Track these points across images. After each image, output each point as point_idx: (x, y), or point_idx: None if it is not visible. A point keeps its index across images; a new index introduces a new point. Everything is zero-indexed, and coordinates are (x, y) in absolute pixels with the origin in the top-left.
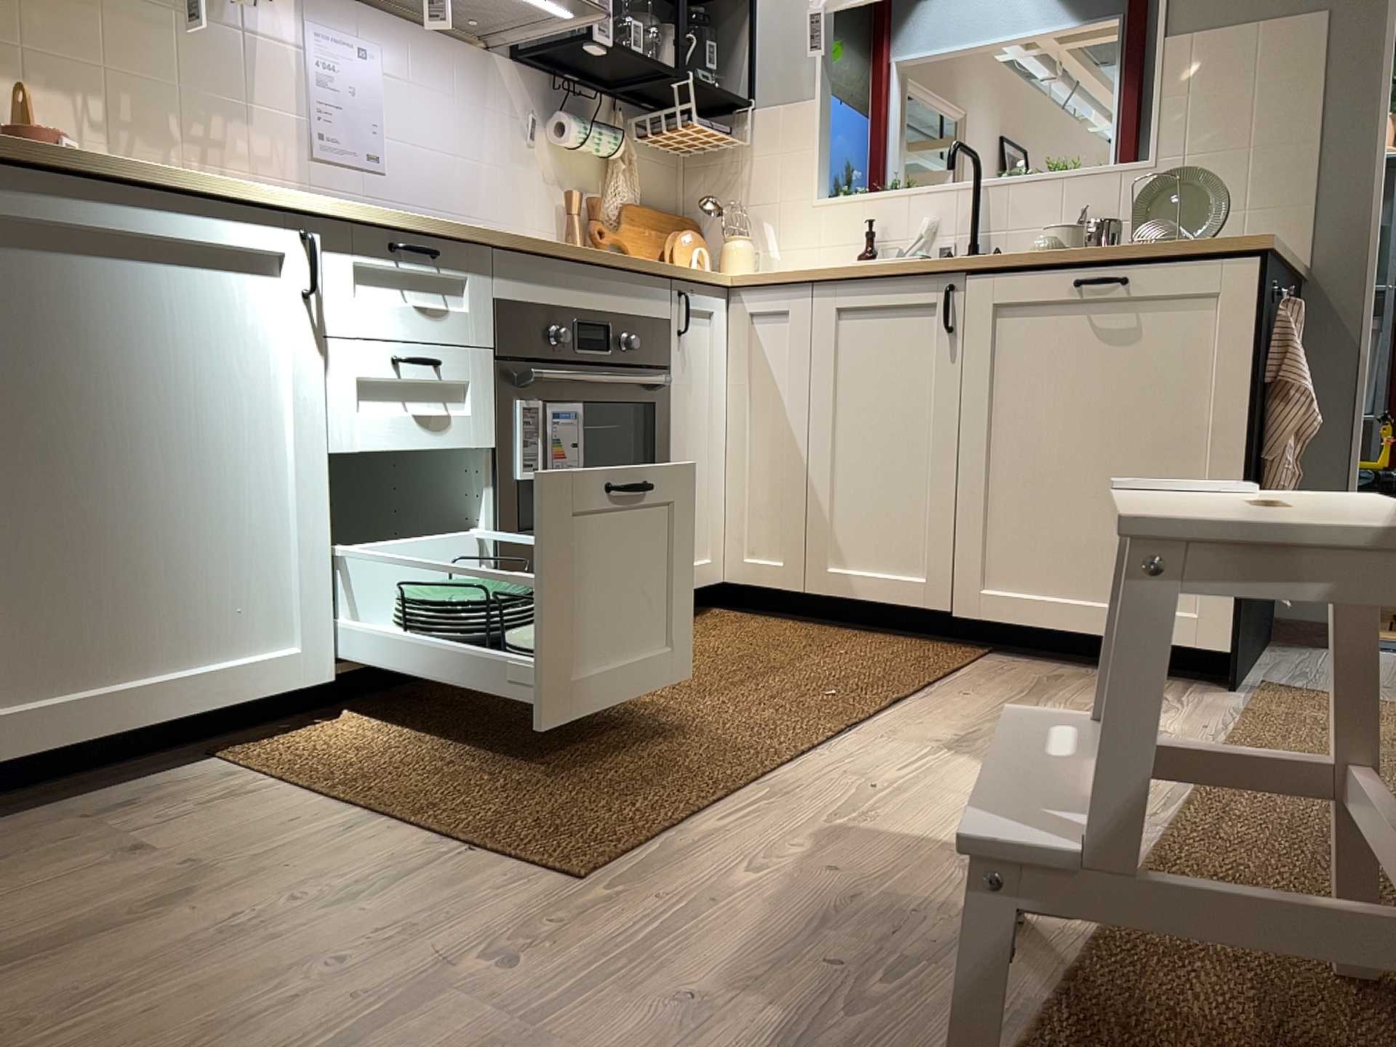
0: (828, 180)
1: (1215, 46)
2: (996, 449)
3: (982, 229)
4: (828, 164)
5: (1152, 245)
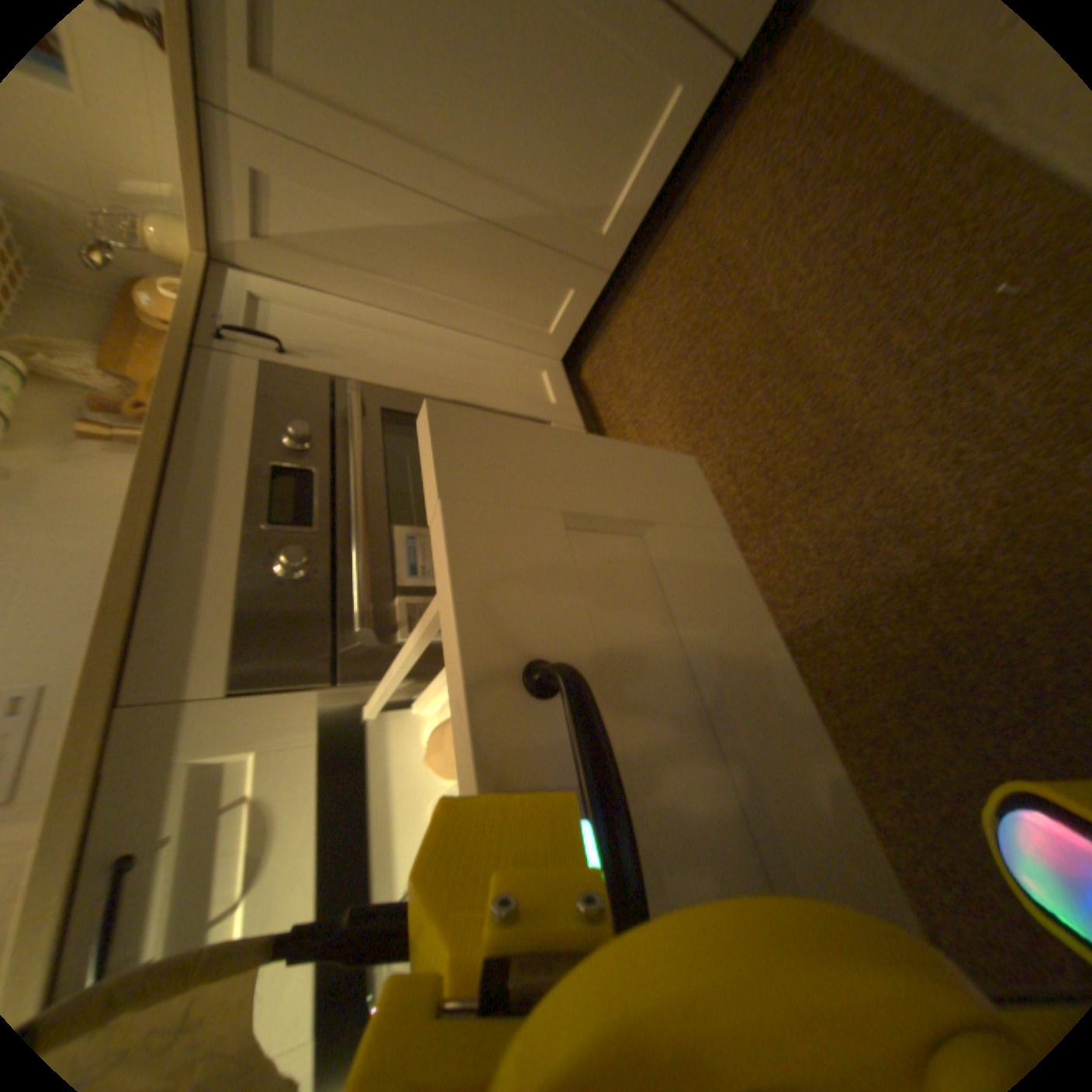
0: None
1: None
2: None
3: None
4: None
5: None
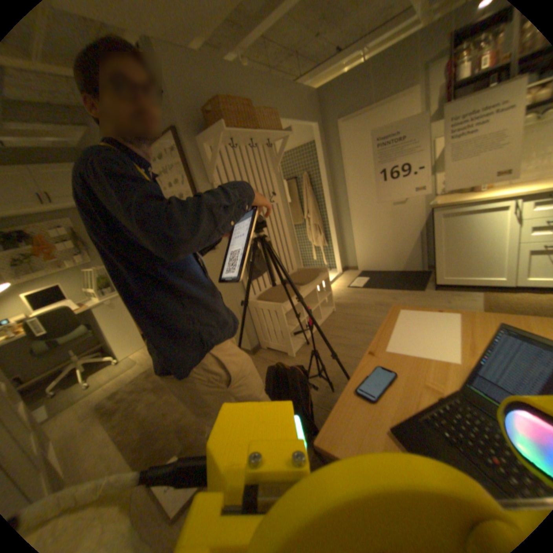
0: None
1: None
2: None
3: None
4: None
5: None
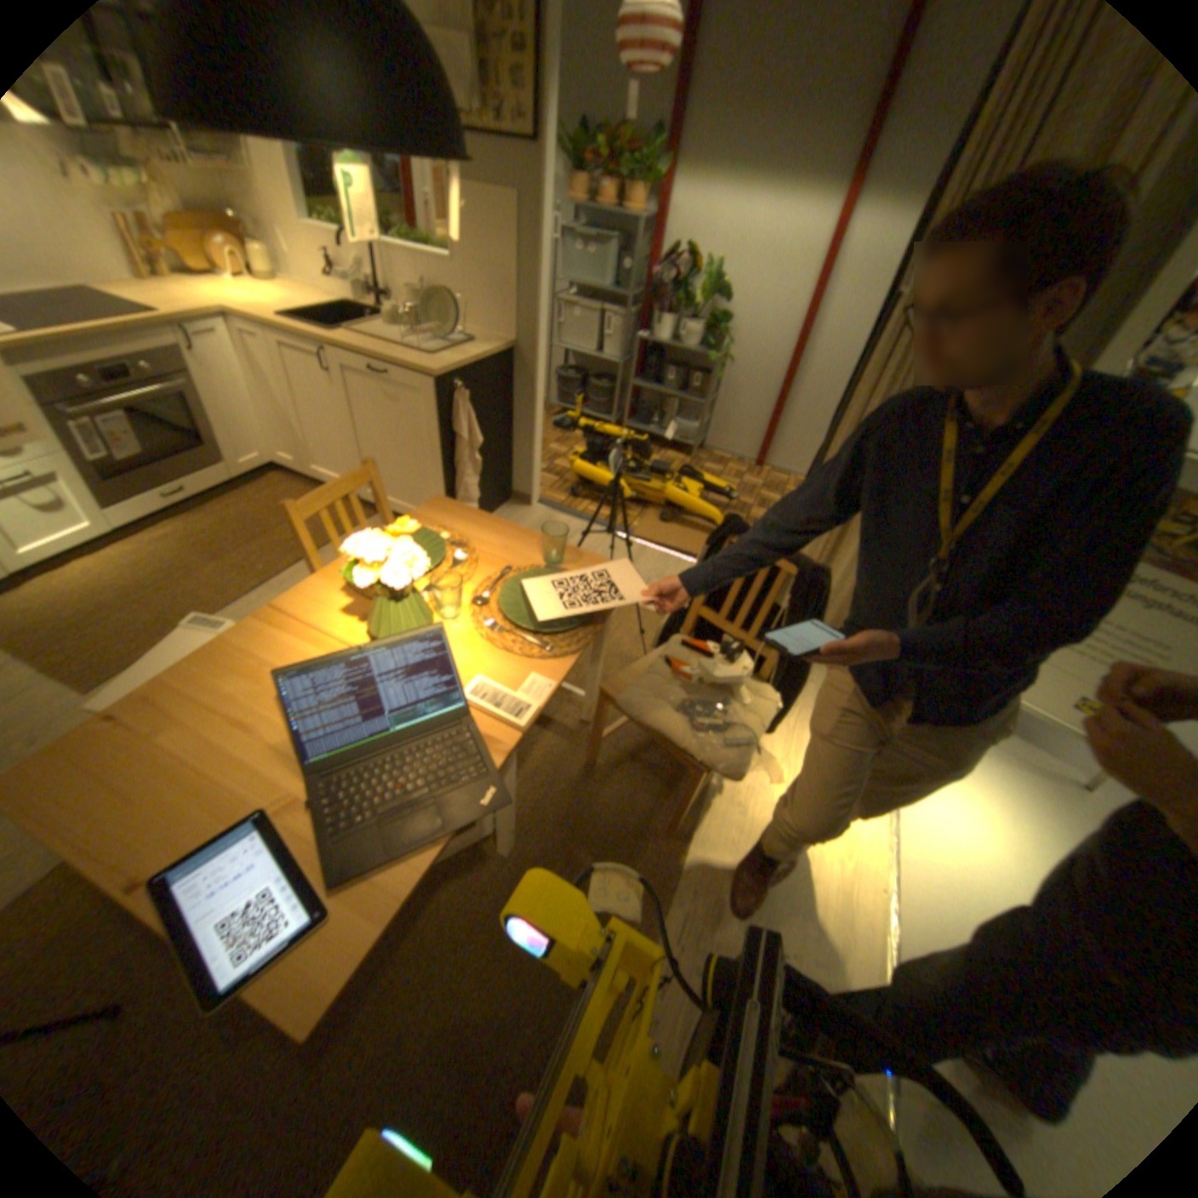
0: (305, 205)
1: (472, 191)
2: (358, 432)
3: (382, 269)
4: (302, 193)
5: (393, 358)
